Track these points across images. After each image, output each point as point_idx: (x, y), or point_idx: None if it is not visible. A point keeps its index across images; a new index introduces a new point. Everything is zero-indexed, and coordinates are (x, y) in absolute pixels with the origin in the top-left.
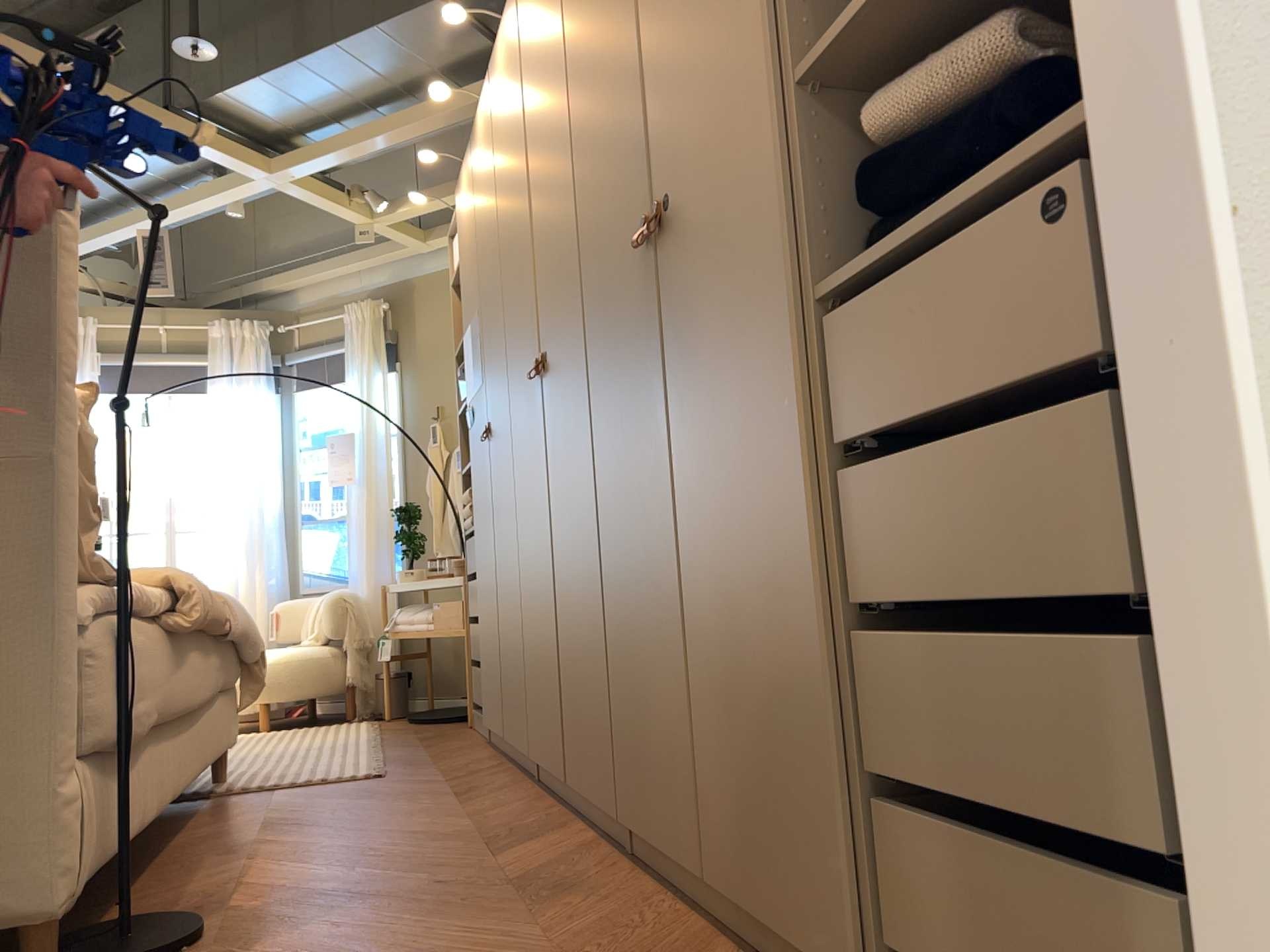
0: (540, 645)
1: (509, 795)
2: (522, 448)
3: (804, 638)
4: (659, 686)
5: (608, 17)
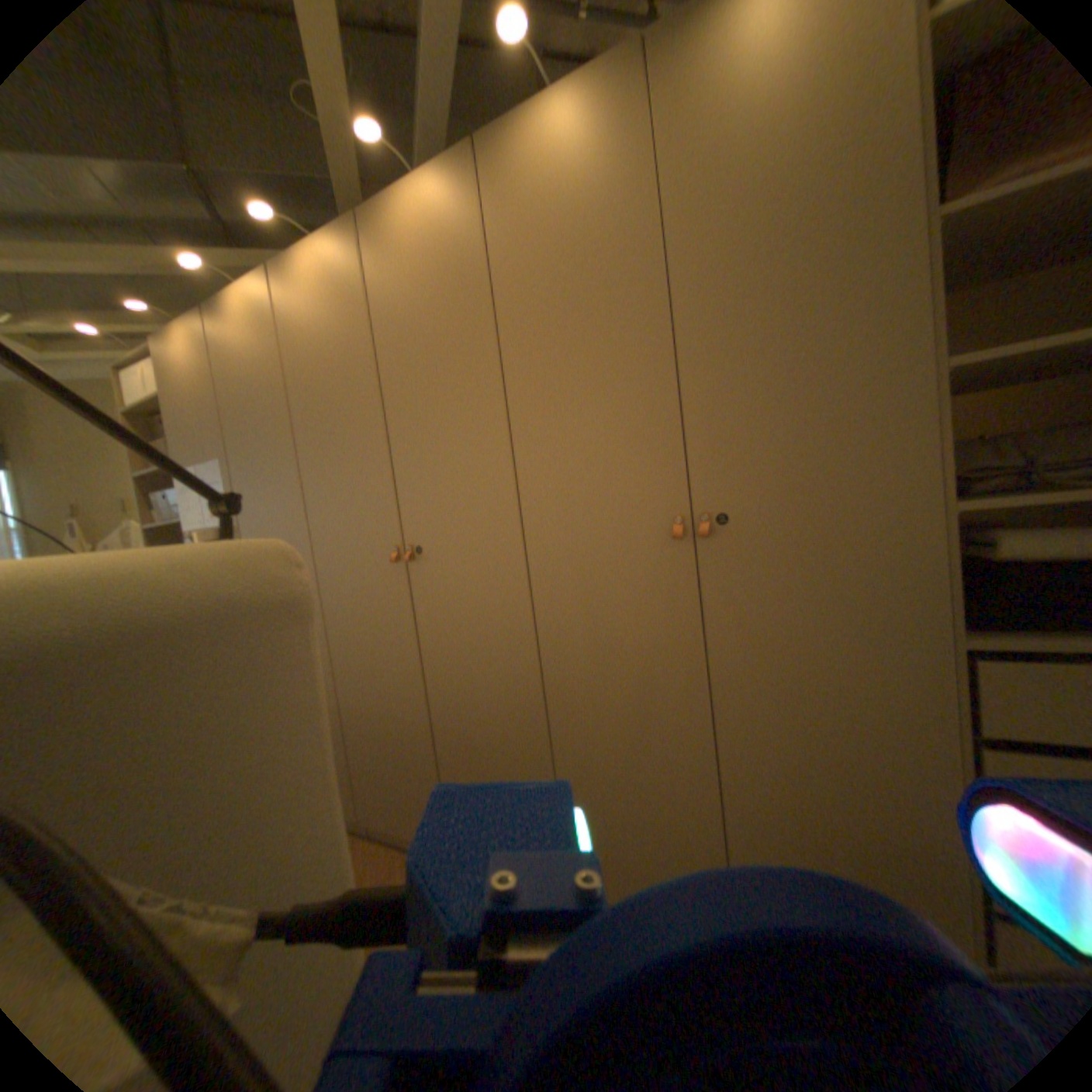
0: (381, 751)
1: (359, 865)
2: (340, 602)
3: (897, 831)
4: (641, 818)
5: (584, 335)
